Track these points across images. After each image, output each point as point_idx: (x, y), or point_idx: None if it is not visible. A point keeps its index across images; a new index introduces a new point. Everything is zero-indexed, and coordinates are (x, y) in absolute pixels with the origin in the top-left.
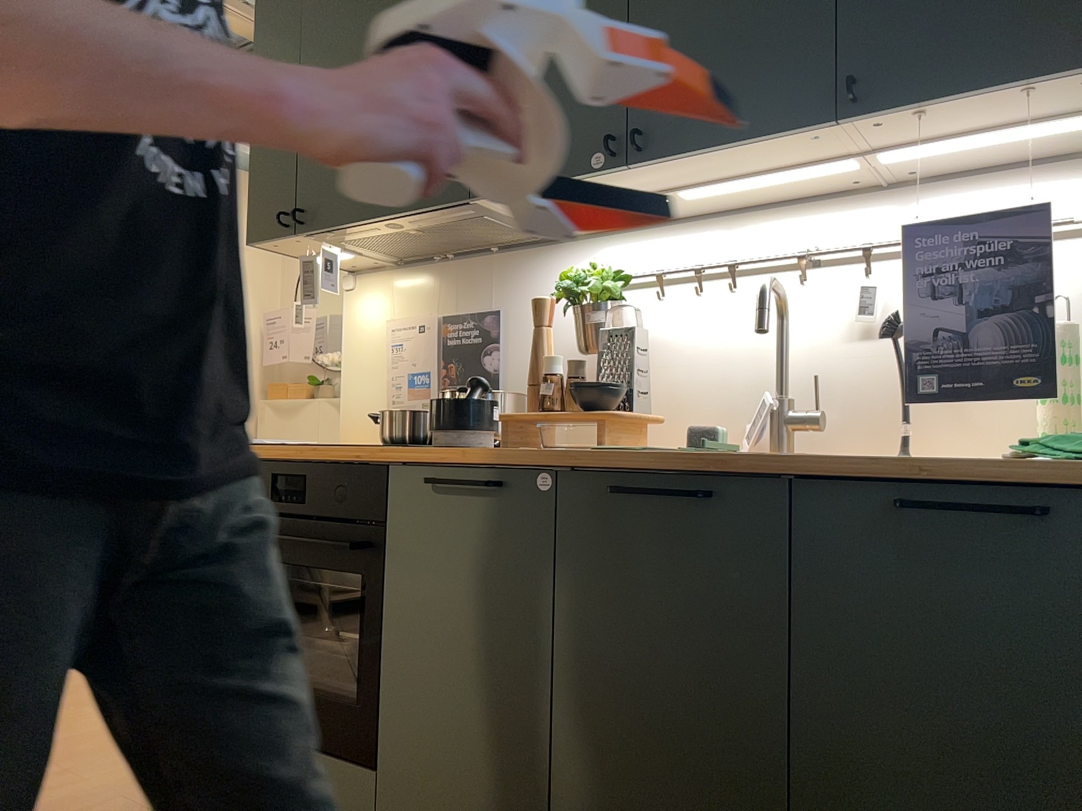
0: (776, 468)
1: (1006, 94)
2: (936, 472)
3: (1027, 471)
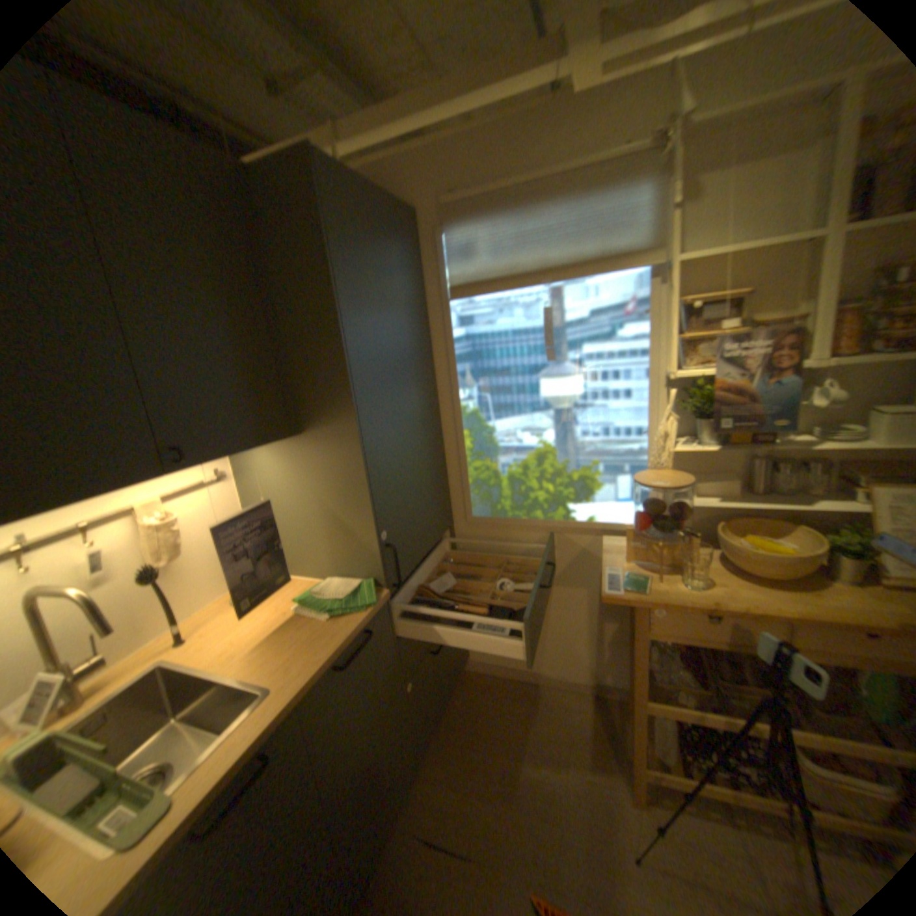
0: (291, 706)
1: (245, 448)
2: (342, 647)
3: (364, 624)
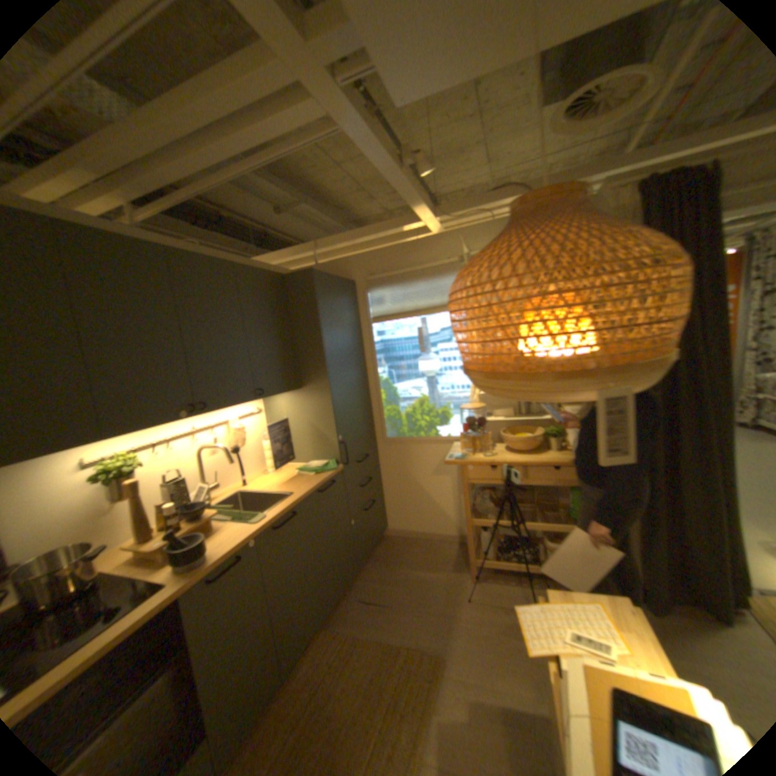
0: (304, 498)
1: (280, 394)
2: (322, 483)
3: (331, 476)
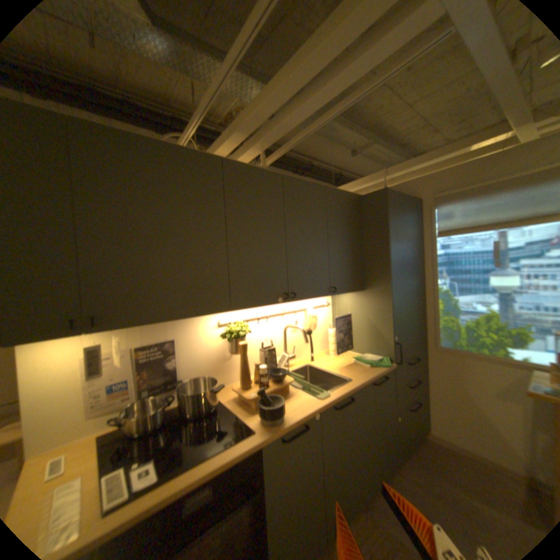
0: (361, 387)
1: (347, 292)
2: (377, 377)
3: (385, 372)
